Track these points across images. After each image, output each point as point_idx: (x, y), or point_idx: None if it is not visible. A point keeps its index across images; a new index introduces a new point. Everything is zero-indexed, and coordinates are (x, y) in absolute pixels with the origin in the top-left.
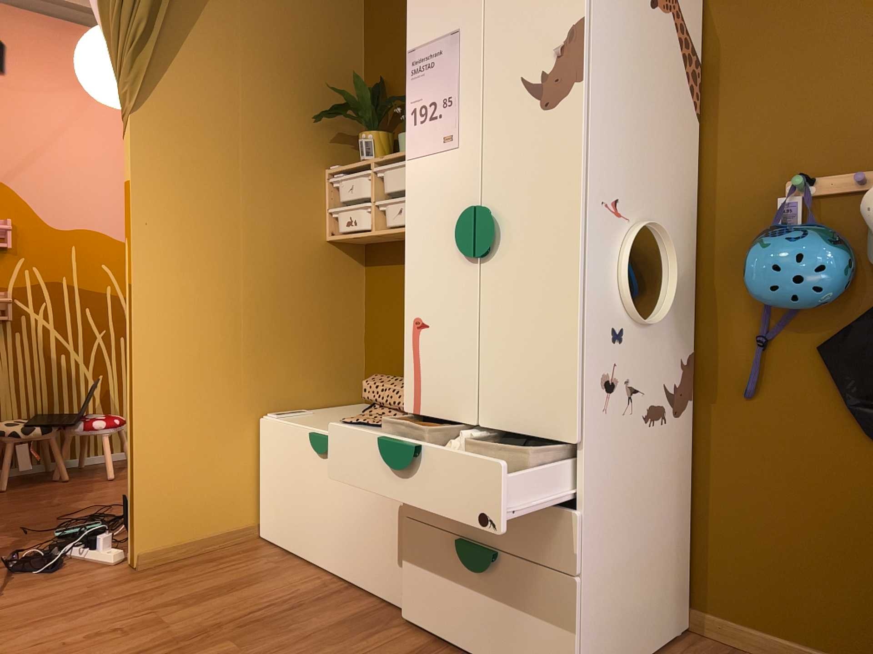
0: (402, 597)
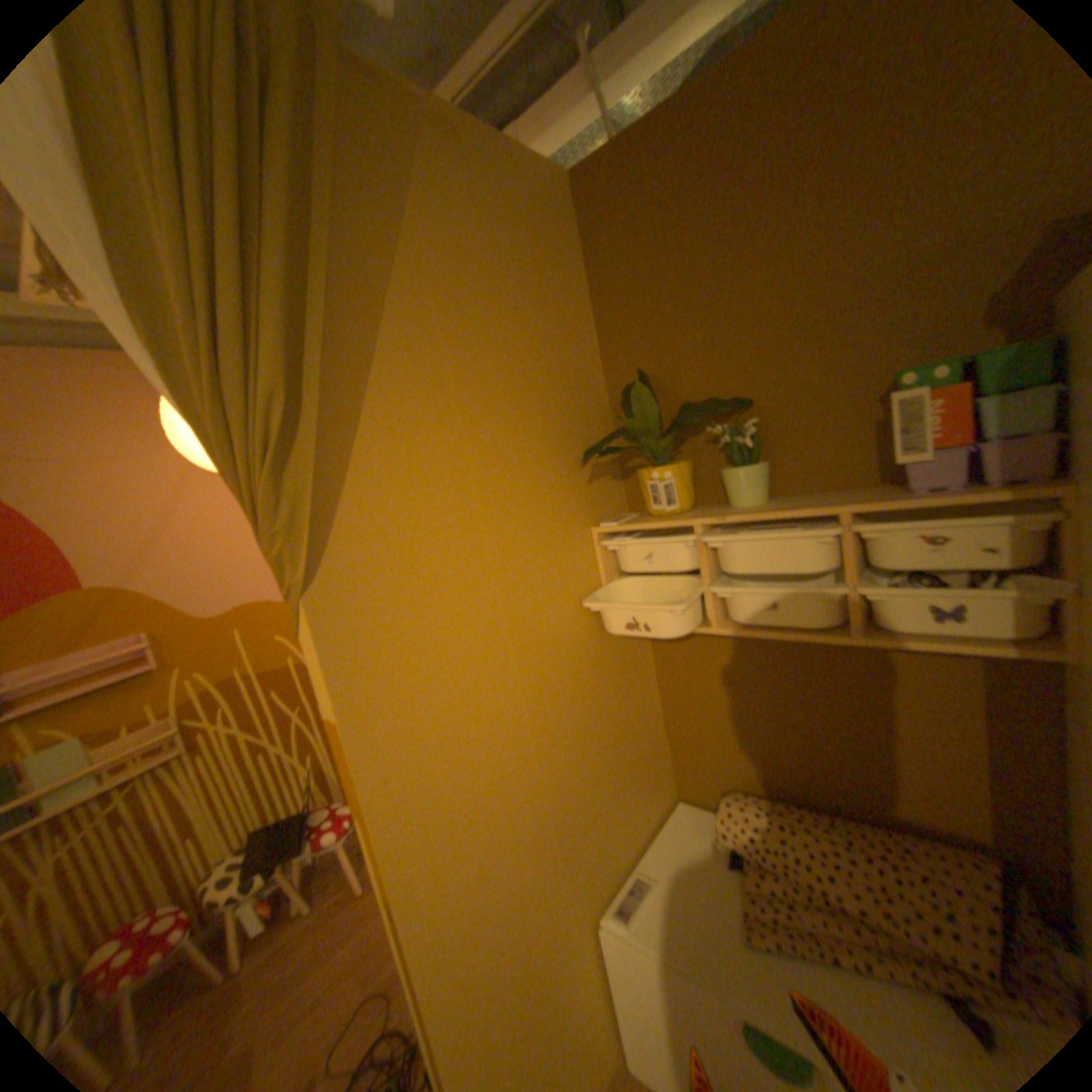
0: None
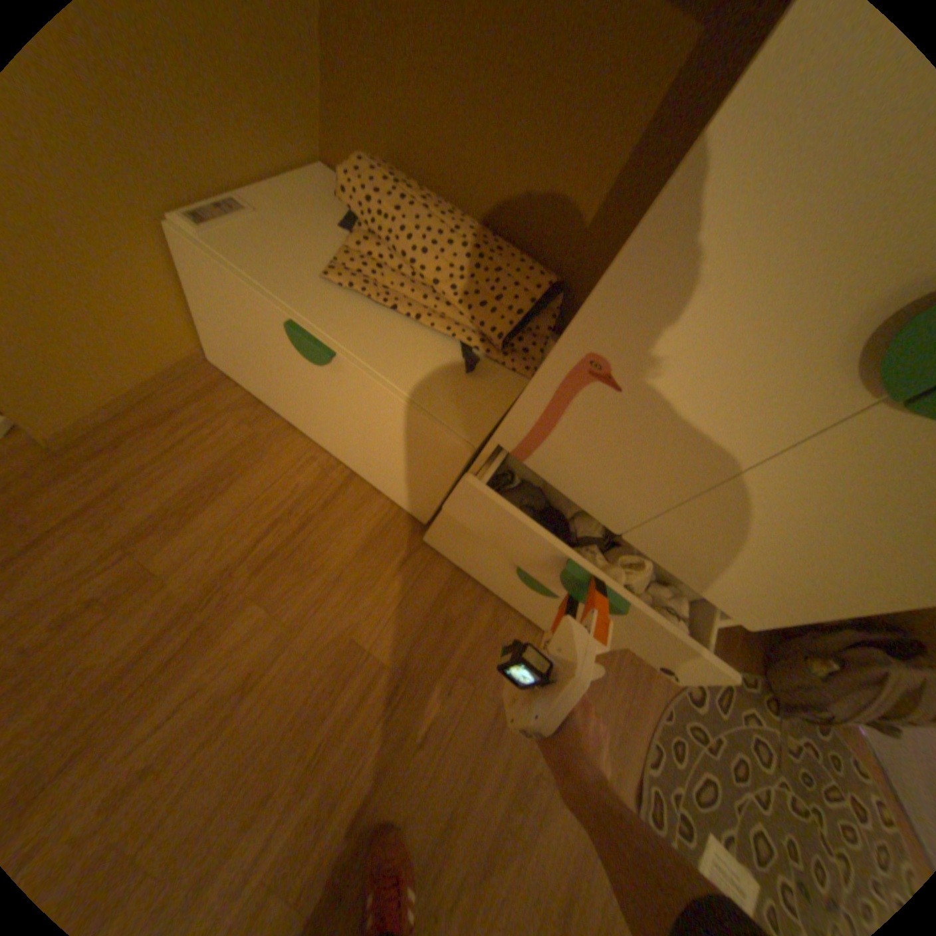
0: (428, 534)
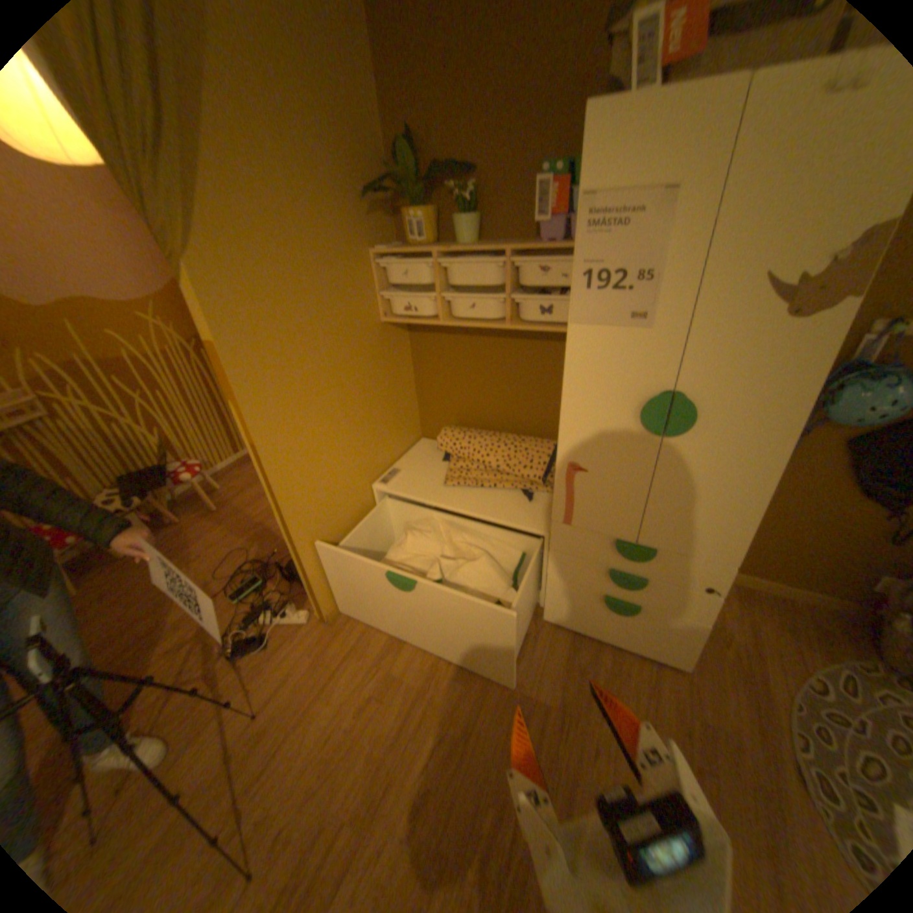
0: (544, 611)
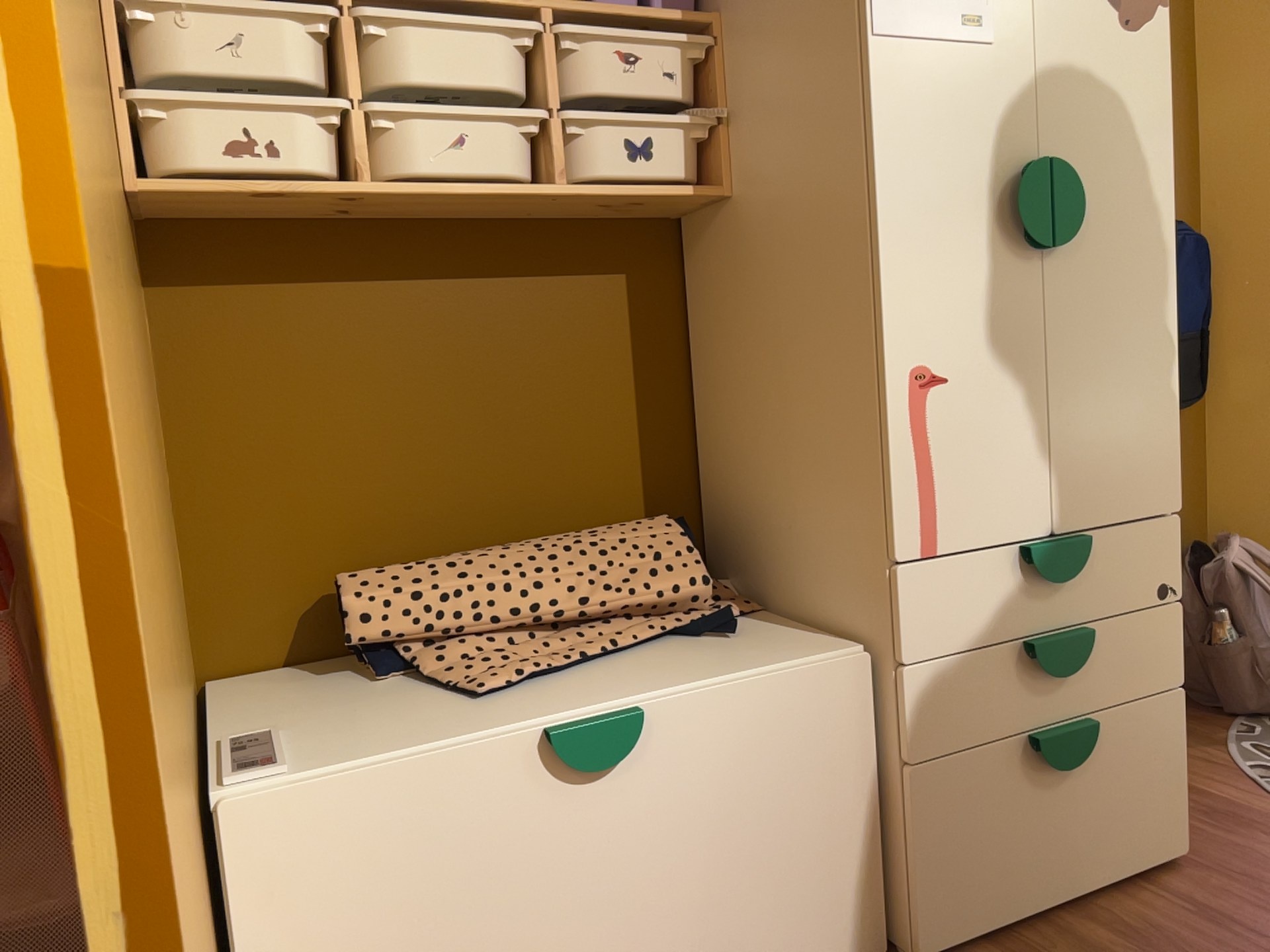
0: (921, 918)
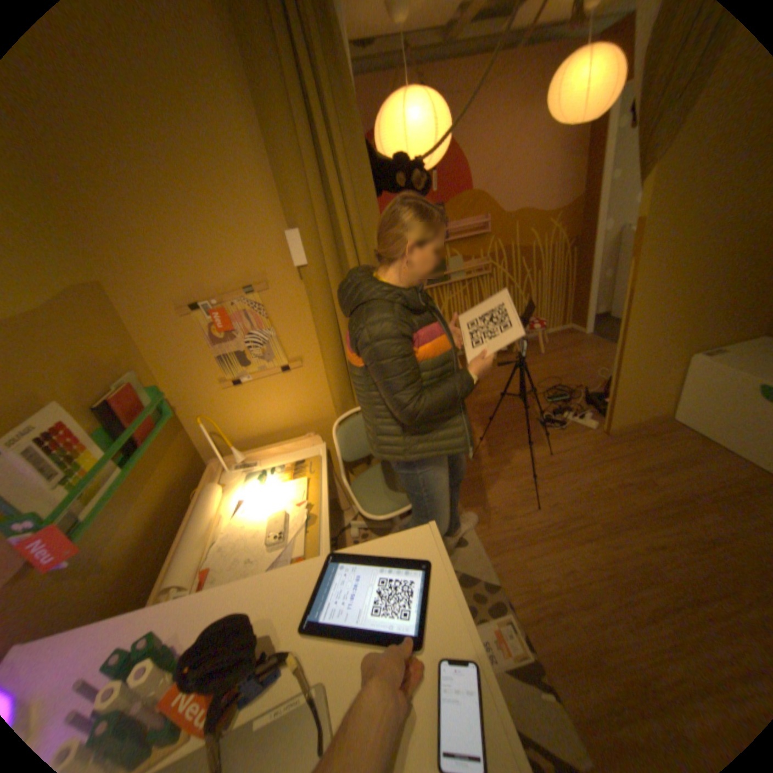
0: None
